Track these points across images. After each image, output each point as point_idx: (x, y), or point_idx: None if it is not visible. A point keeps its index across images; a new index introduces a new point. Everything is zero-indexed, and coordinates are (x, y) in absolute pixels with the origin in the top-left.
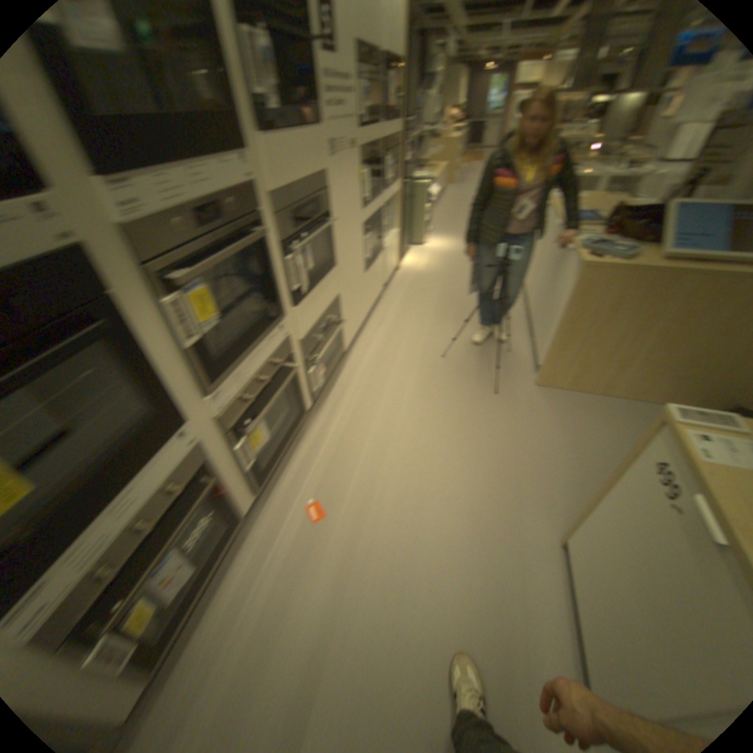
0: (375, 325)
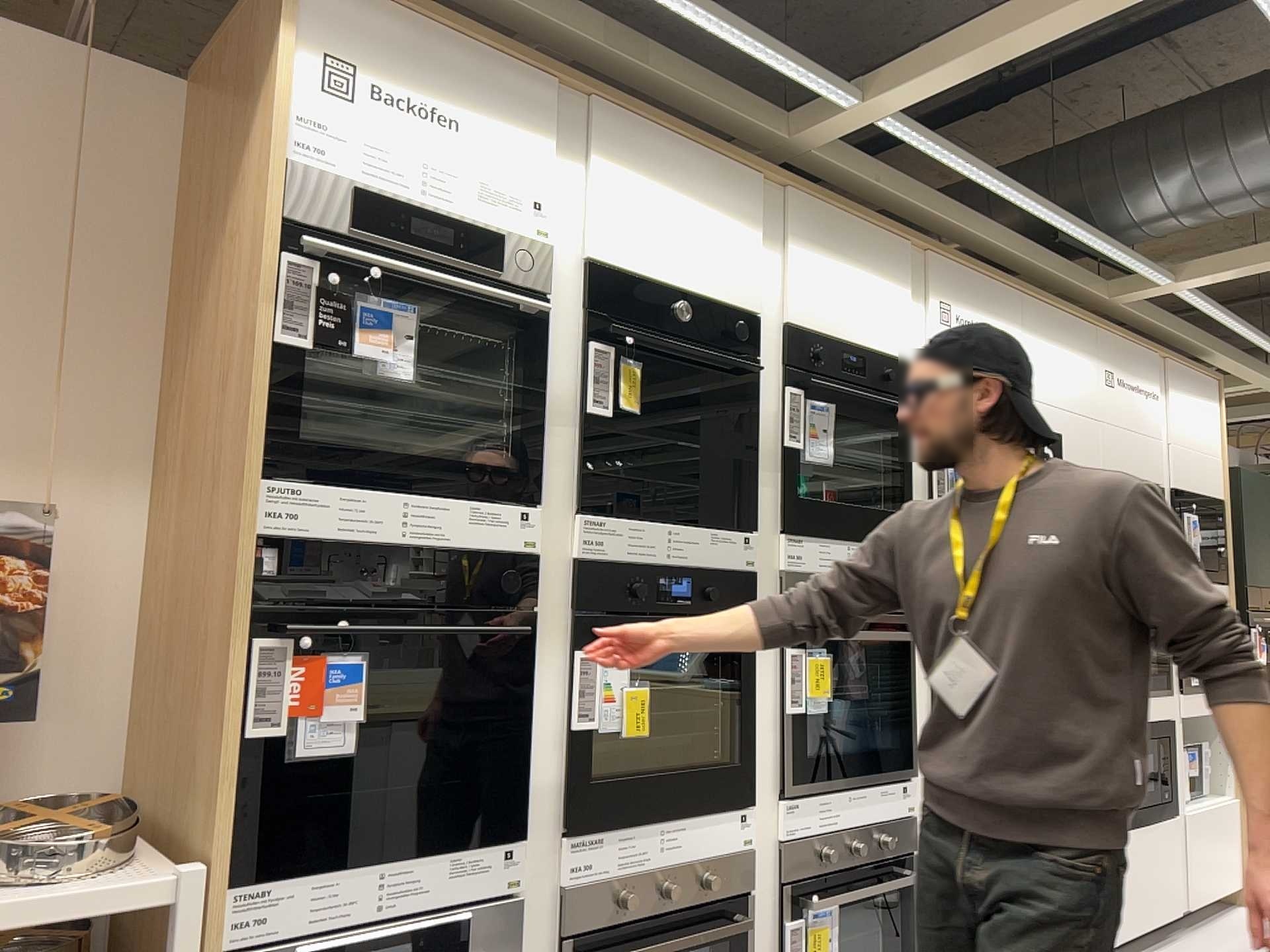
0: None
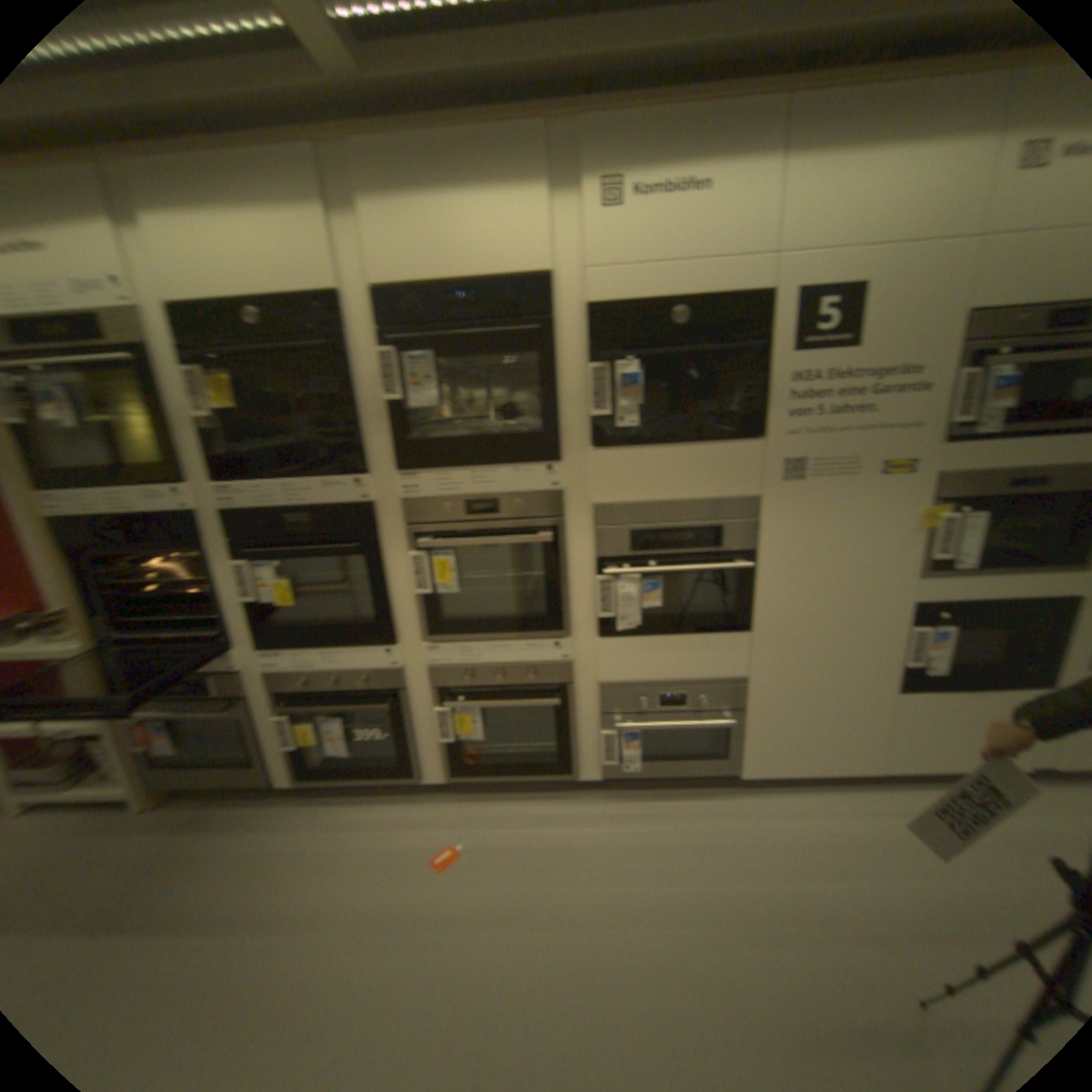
0: (898, 809)
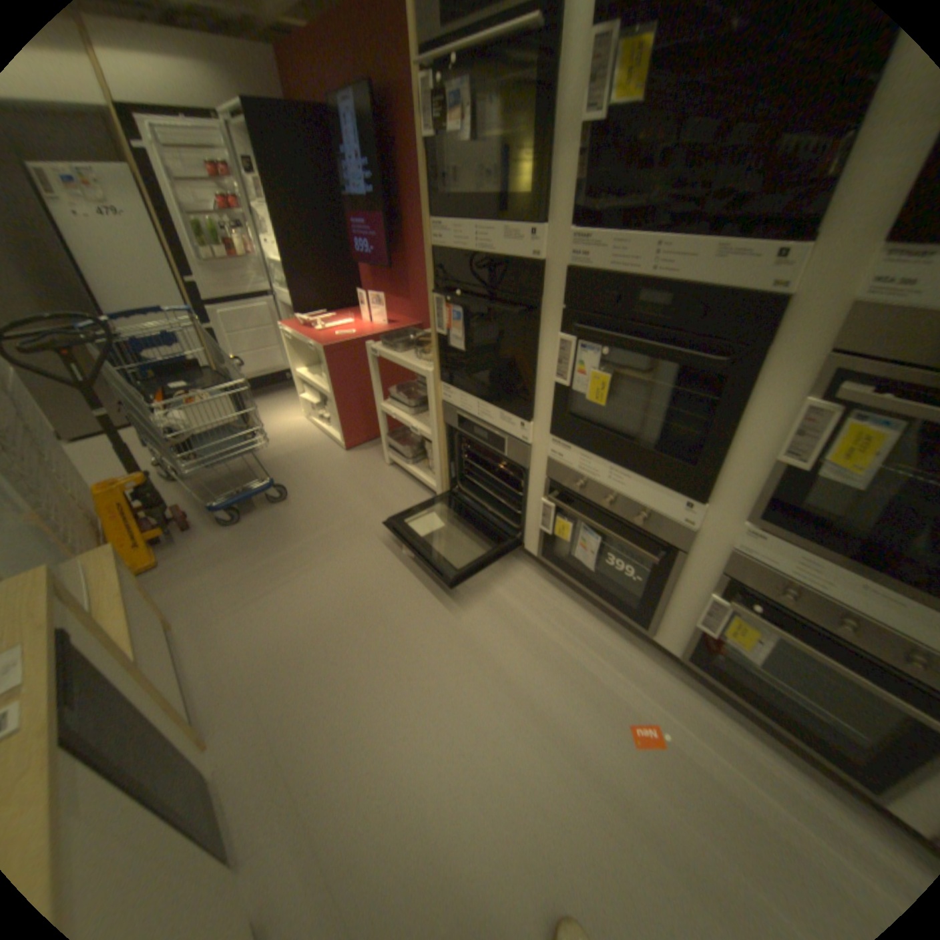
0: None
